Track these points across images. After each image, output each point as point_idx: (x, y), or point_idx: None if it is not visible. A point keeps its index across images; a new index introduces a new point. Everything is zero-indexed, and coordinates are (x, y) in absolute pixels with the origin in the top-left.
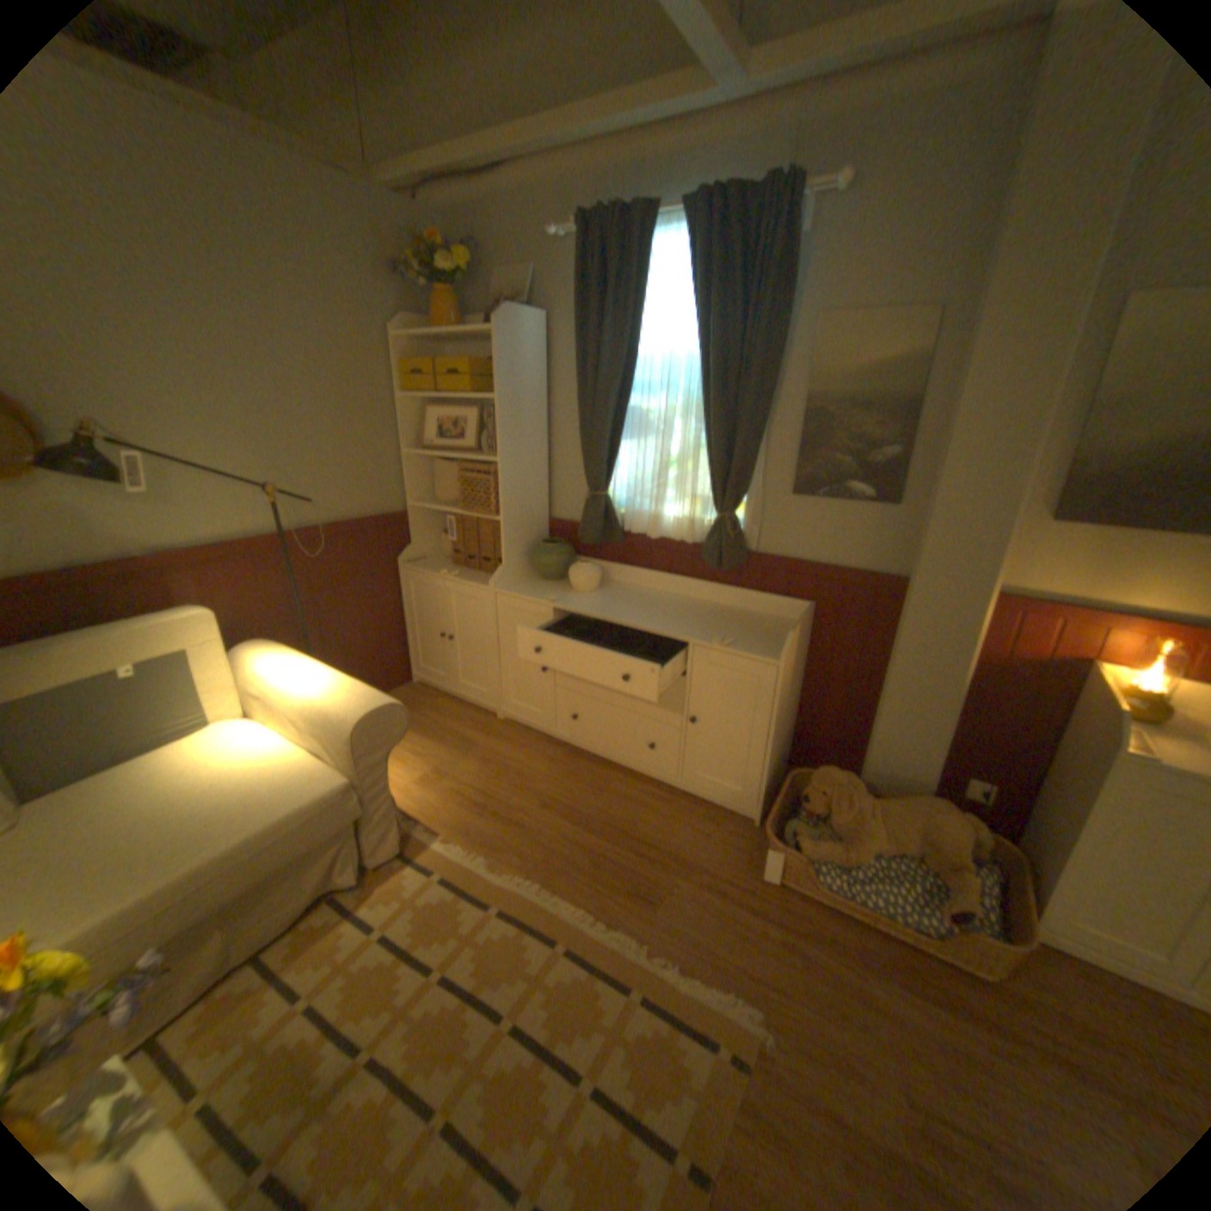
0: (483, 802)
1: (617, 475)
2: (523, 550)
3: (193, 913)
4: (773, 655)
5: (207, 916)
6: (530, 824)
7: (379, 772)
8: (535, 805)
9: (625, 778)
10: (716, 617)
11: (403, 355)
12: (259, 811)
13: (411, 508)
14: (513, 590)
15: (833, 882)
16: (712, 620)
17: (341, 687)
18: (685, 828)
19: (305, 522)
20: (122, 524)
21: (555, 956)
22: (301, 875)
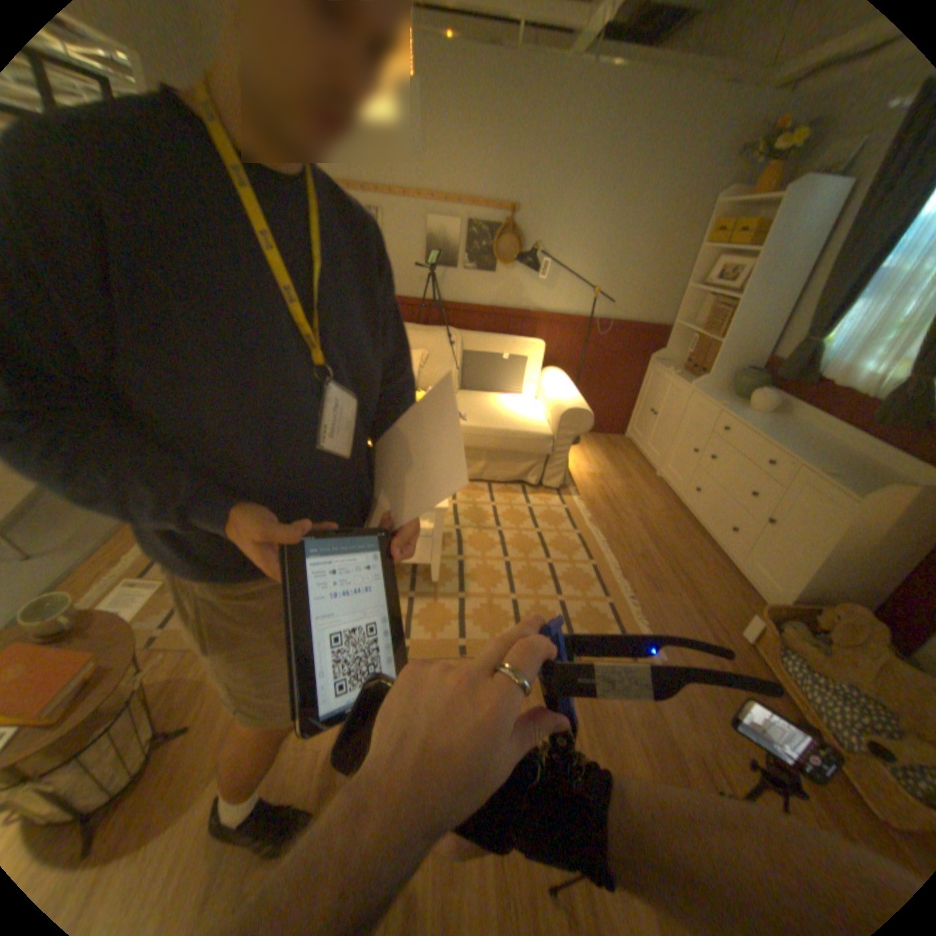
0: (611, 500)
1: (841, 327)
2: (732, 370)
3: (480, 444)
4: (867, 498)
5: (483, 450)
6: (626, 522)
7: (566, 442)
8: (637, 518)
9: (707, 544)
10: (855, 464)
11: (720, 216)
12: (515, 425)
13: (675, 325)
14: (705, 393)
15: (793, 669)
16: (846, 464)
17: (572, 397)
18: (719, 586)
19: (608, 316)
20: (531, 294)
21: (588, 564)
22: (517, 465)
